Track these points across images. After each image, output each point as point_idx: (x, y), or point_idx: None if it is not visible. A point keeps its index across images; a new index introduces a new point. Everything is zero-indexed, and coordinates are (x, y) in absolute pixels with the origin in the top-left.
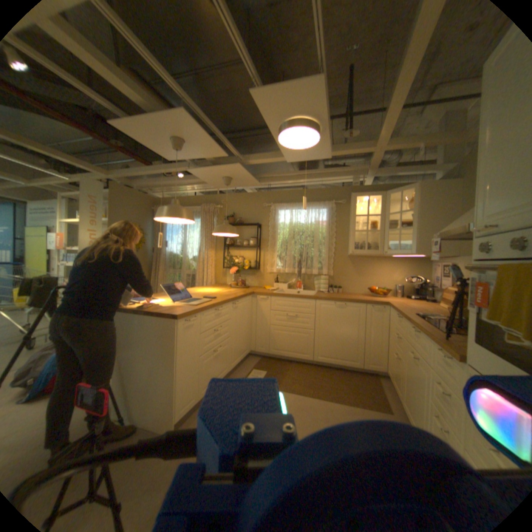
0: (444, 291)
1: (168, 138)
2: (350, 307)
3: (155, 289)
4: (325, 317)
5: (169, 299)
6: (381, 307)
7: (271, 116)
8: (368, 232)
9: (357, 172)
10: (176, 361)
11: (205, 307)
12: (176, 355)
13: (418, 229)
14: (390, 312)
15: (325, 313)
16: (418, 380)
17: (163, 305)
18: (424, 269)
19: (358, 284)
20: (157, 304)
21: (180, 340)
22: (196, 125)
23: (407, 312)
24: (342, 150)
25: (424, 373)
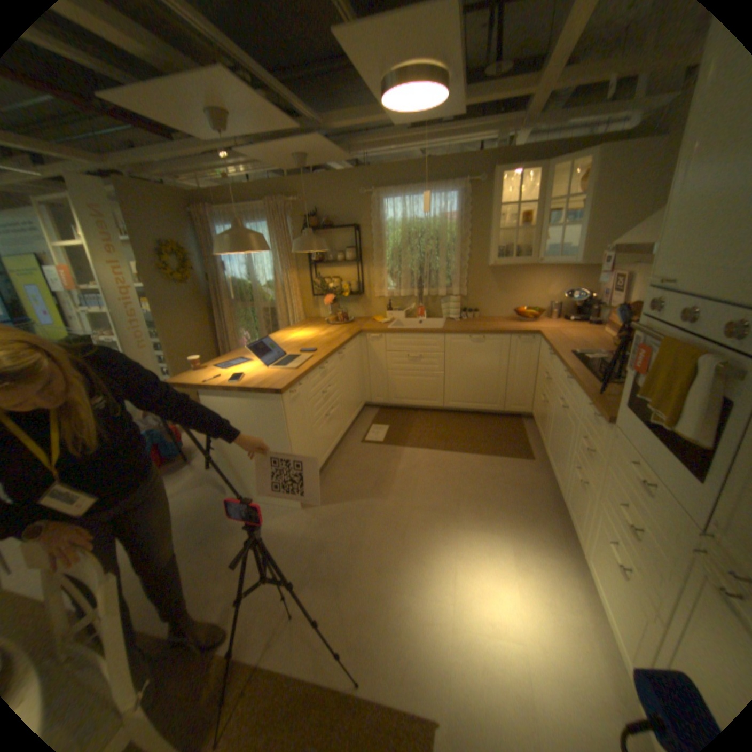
0: (613, 309)
1: (200, 111)
2: (490, 341)
3: (223, 334)
4: (457, 356)
5: (256, 360)
6: (529, 338)
7: (367, 65)
8: (518, 227)
9: (505, 123)
10: (288, 439)
11: (308, 370)
12: (287, 432)
13: (590, 224)
14: (541, 343)
15: (457, 351)
16: (566, 430)
17: (254, 373)
18: (592, 277)
19: (501, 304)
20: (247, 374)
21: (288, 416)
22: (244, 91)
23: (562, 349)
24: (482, 96)
25: (573, 424)
